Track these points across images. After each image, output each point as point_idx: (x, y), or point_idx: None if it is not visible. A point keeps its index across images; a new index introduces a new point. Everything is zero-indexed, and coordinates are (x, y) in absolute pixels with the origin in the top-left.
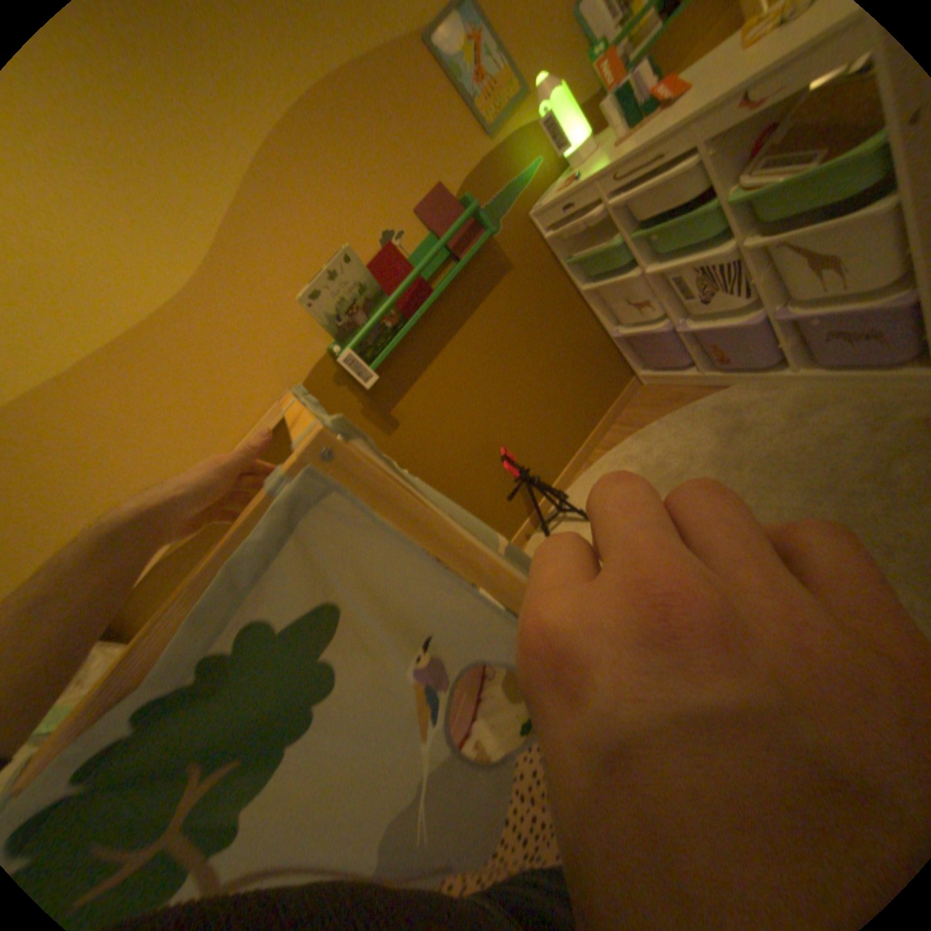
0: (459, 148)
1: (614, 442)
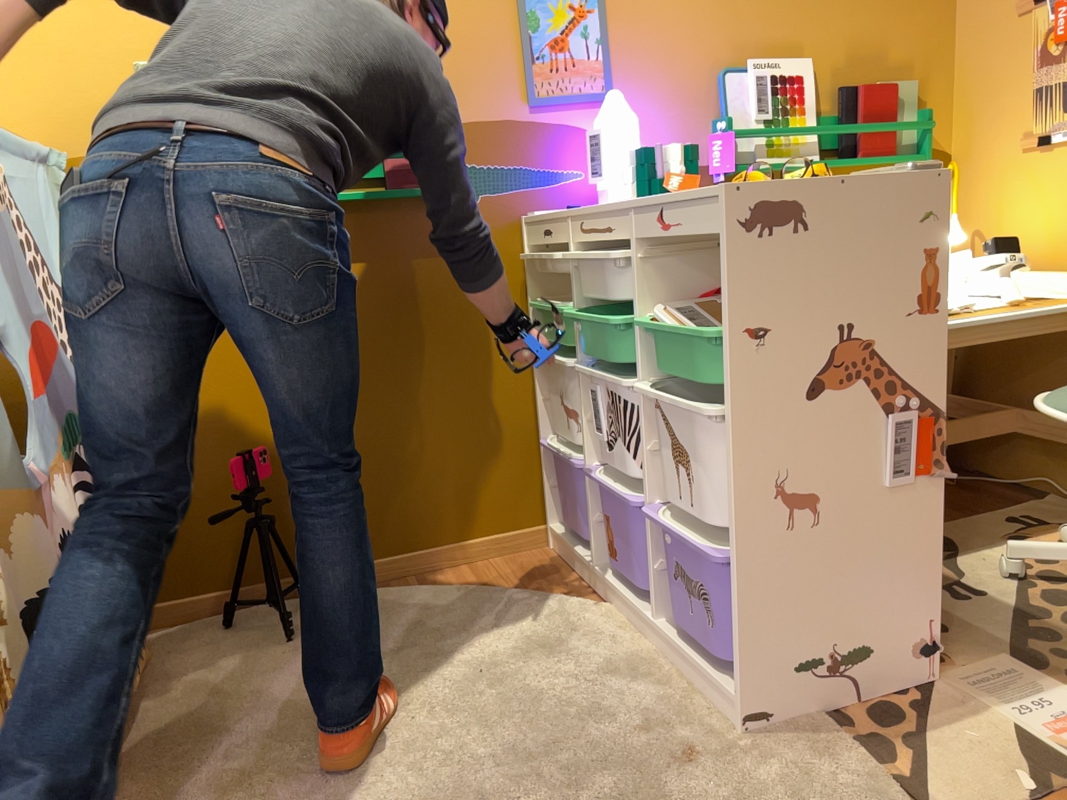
0: (483, 90)
1: (437, 581)
